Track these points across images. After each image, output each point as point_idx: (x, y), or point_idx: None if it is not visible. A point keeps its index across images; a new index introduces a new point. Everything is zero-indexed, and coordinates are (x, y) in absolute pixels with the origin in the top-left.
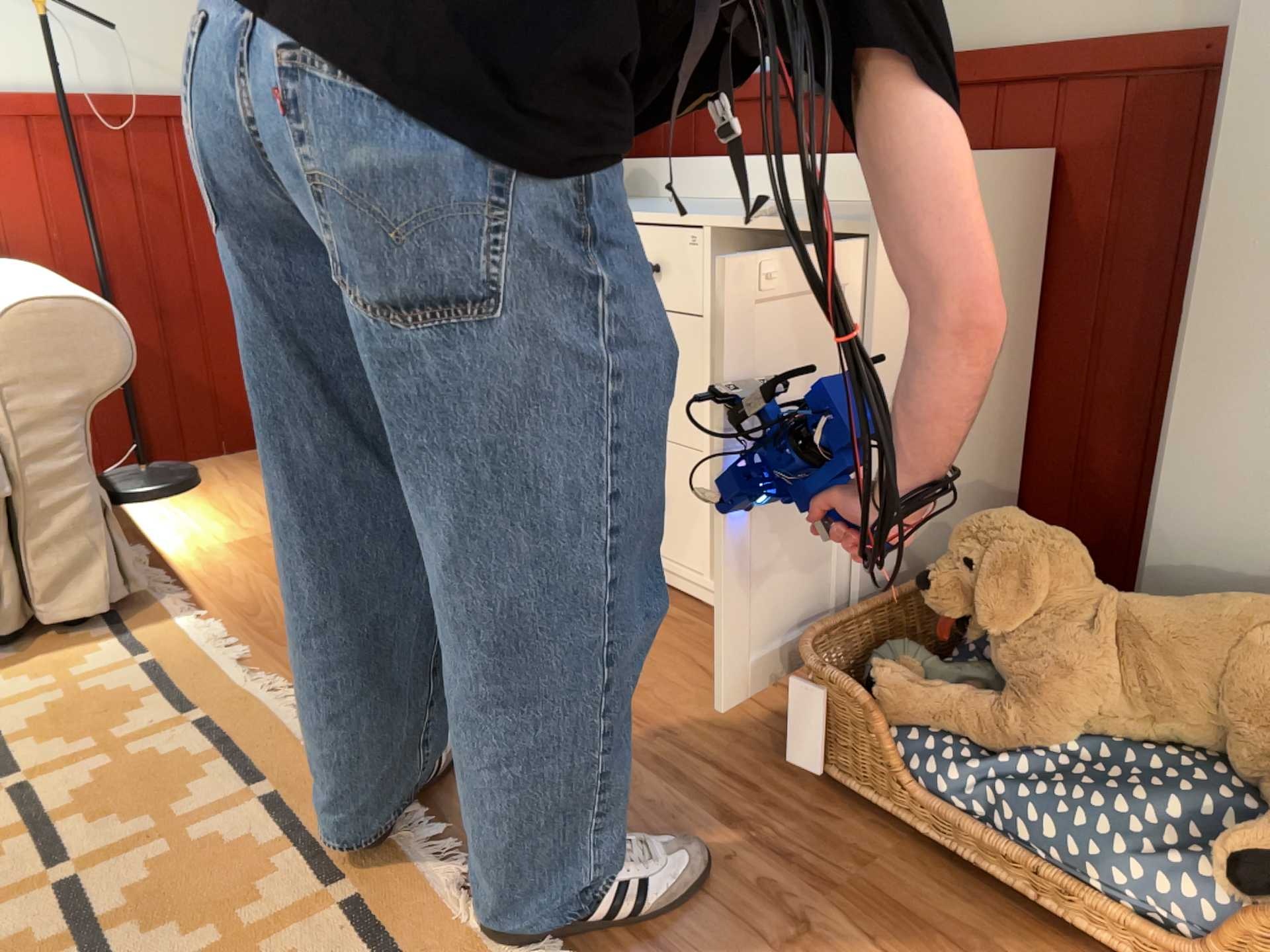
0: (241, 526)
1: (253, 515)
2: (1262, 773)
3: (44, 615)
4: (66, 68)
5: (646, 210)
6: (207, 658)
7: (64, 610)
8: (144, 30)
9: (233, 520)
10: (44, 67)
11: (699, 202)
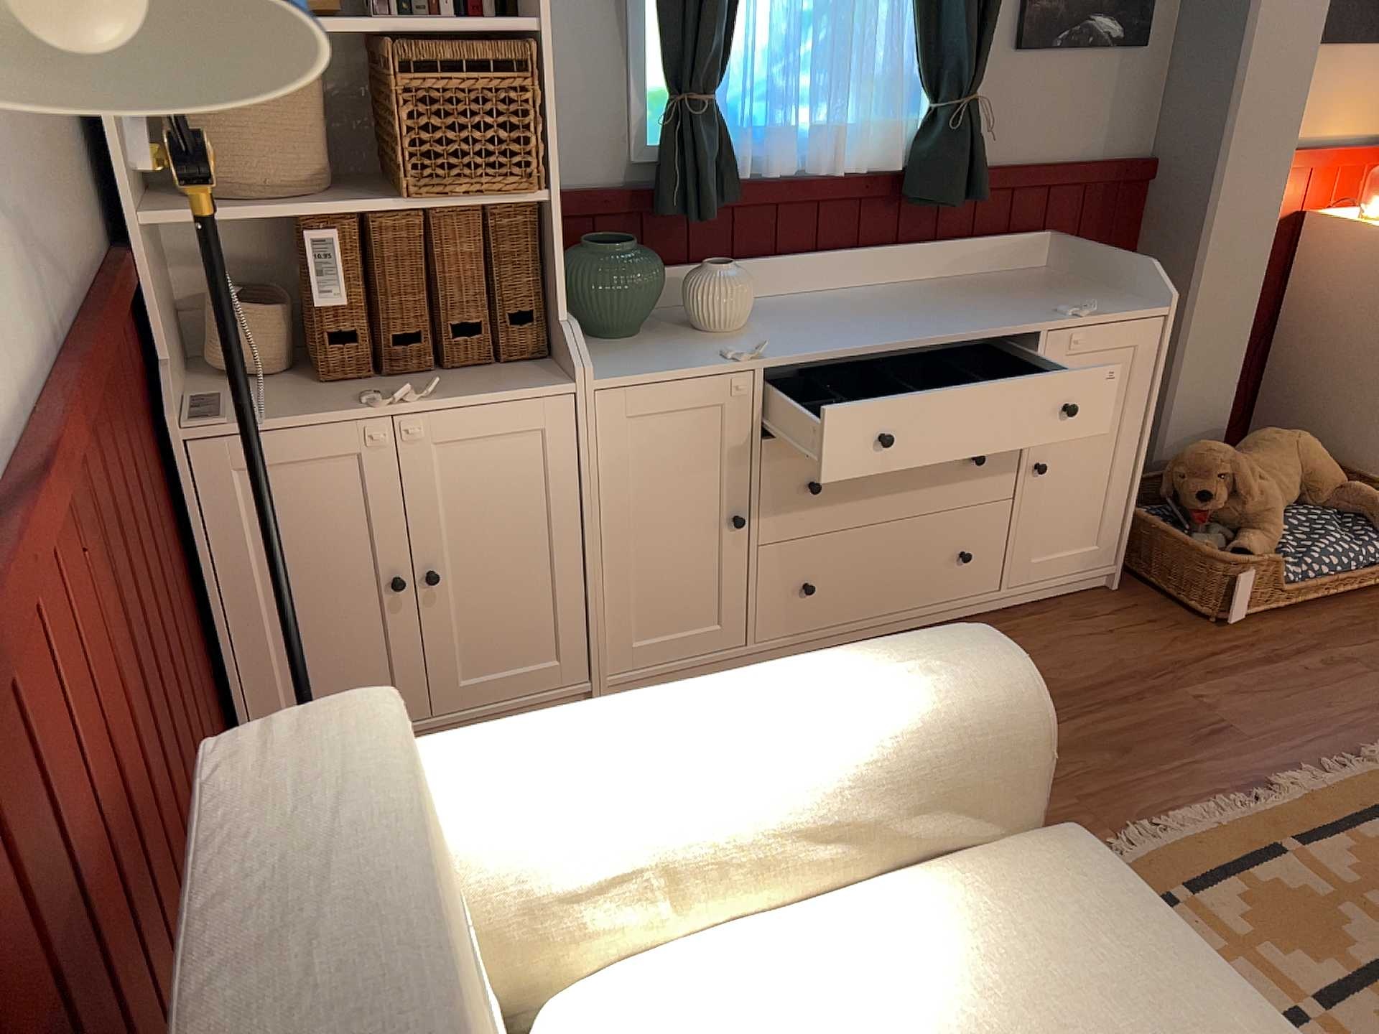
0: None
1: None
2: (1320, 500)
3: None
4: (11, 317)
5: (931, 326)
6: None
7: None
8: (20, 183)
9: None
10: (1, 330)
11: (802, 301)
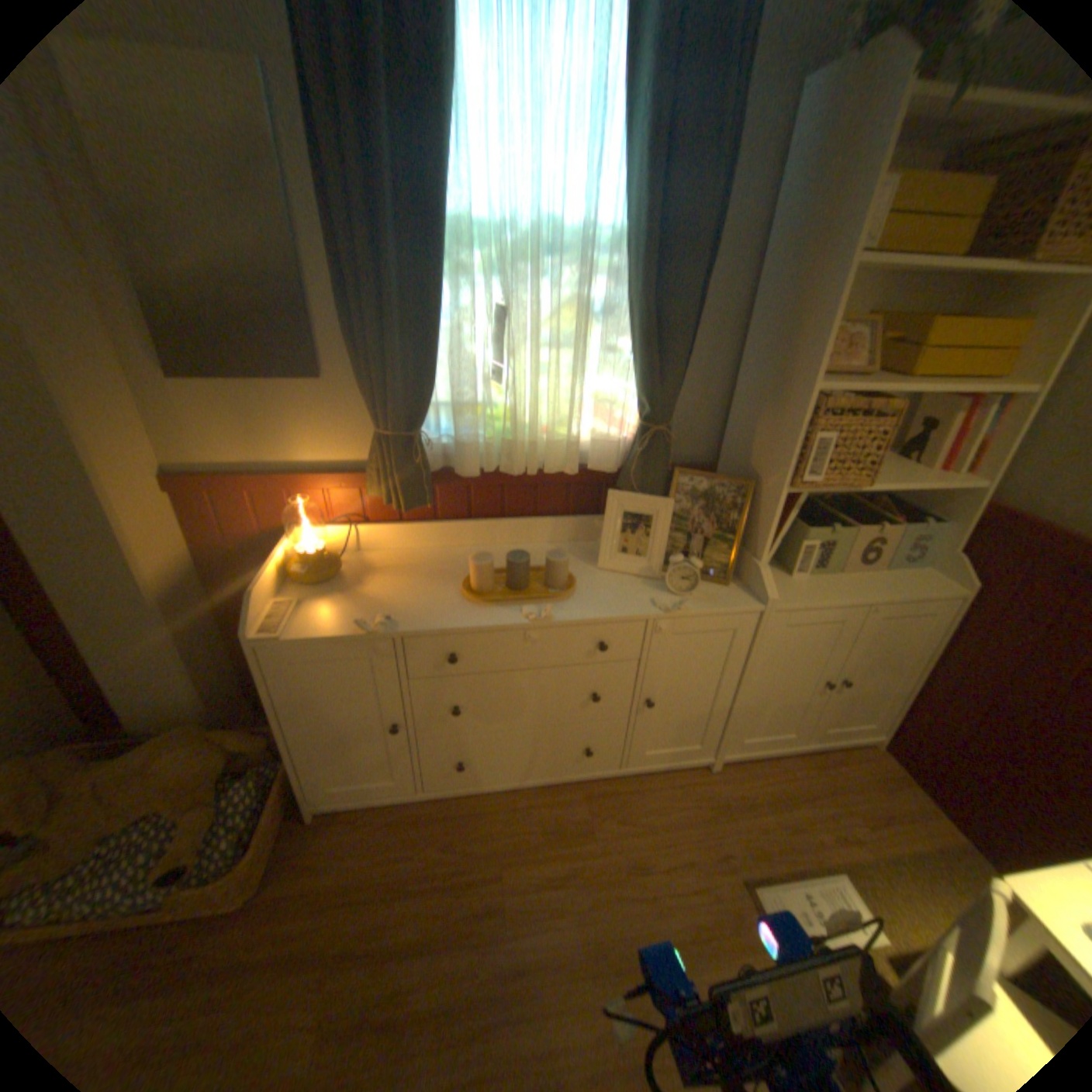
0: None
1: None
2: (178, 814)
3: None
4: None
5: None
6: None
7: None
8: None
9: None
10: None
11: None
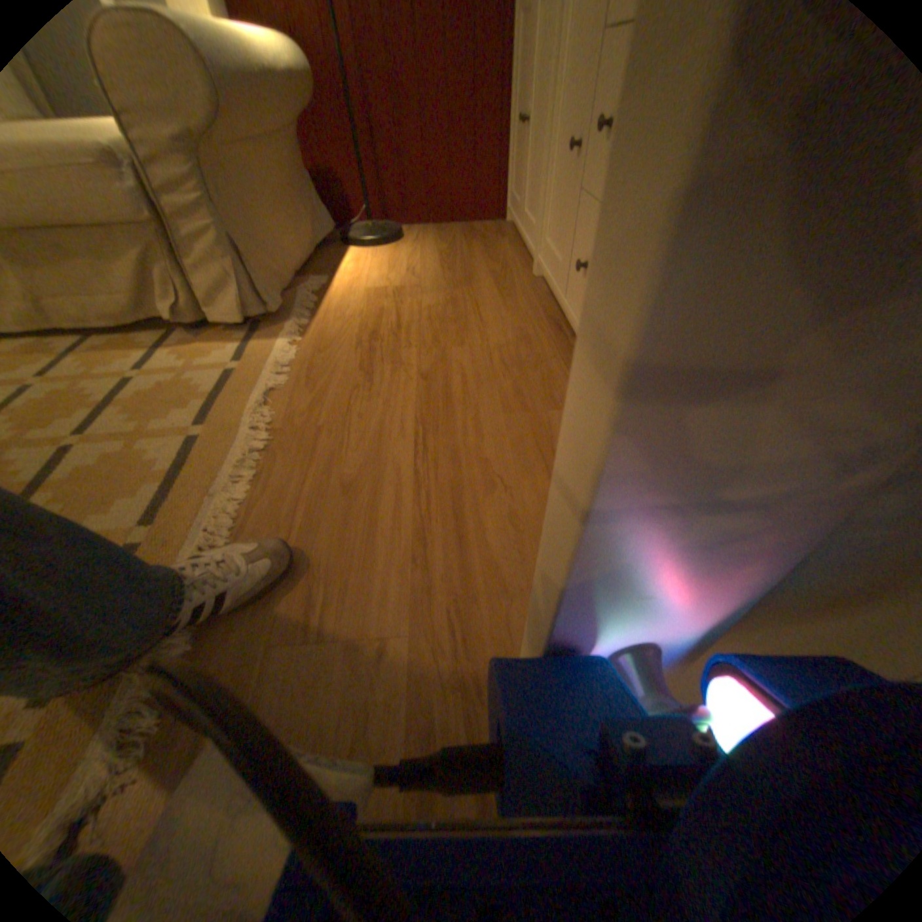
0: (388, 276)
1: (402, 270)
2: None
3: (208, 315)
4: None
5: None
6: (257, 380)
7: (217, 314)
8: None
9: (388, 271)
10: None
11: None
